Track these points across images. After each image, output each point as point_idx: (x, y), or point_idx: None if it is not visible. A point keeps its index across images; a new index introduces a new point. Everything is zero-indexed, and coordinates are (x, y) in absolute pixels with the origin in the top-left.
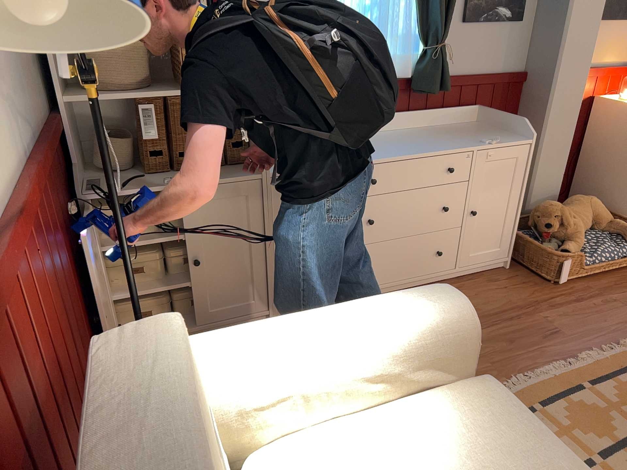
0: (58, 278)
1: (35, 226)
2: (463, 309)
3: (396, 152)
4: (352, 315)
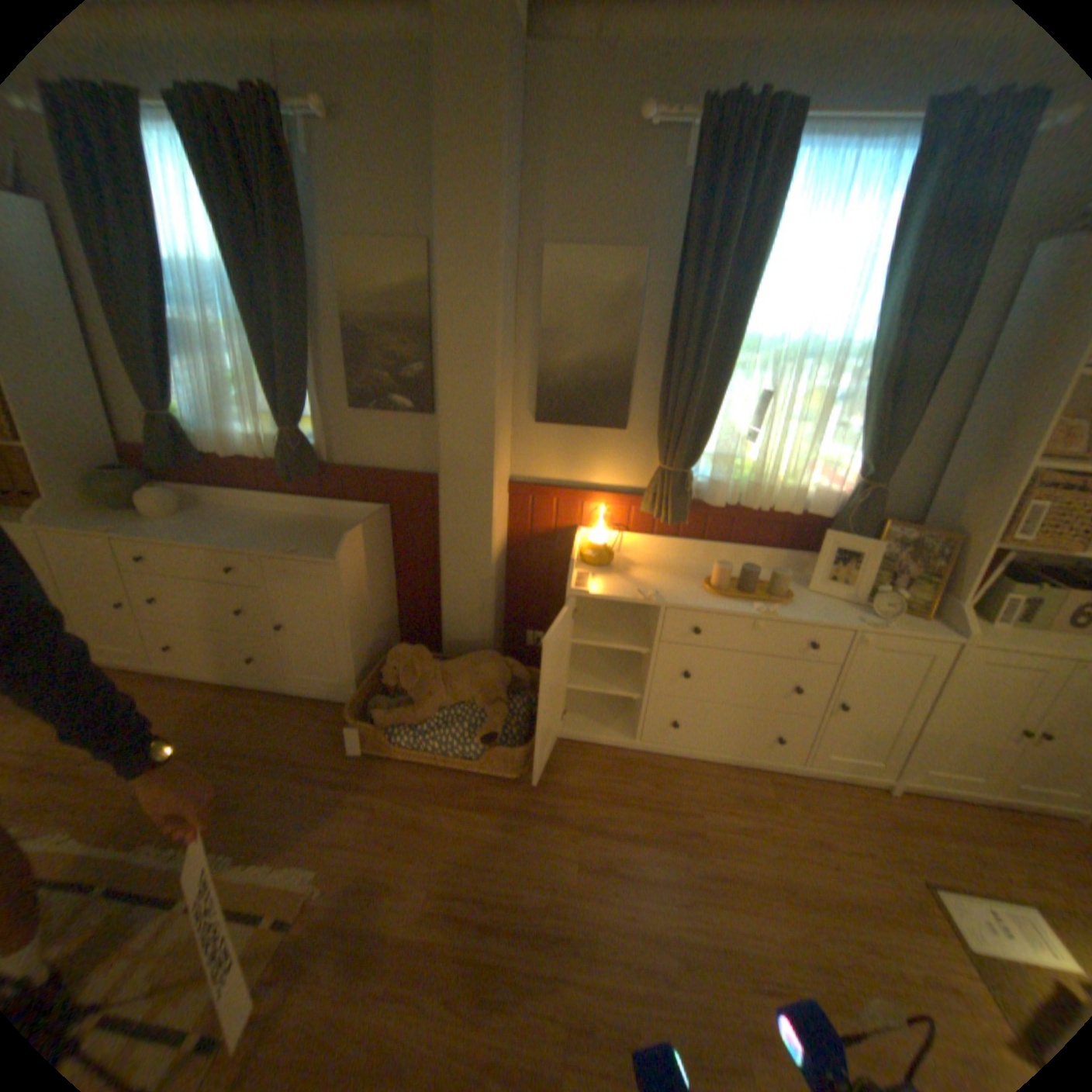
0: None
1: None
2: None
3: (180, 536)
4: None
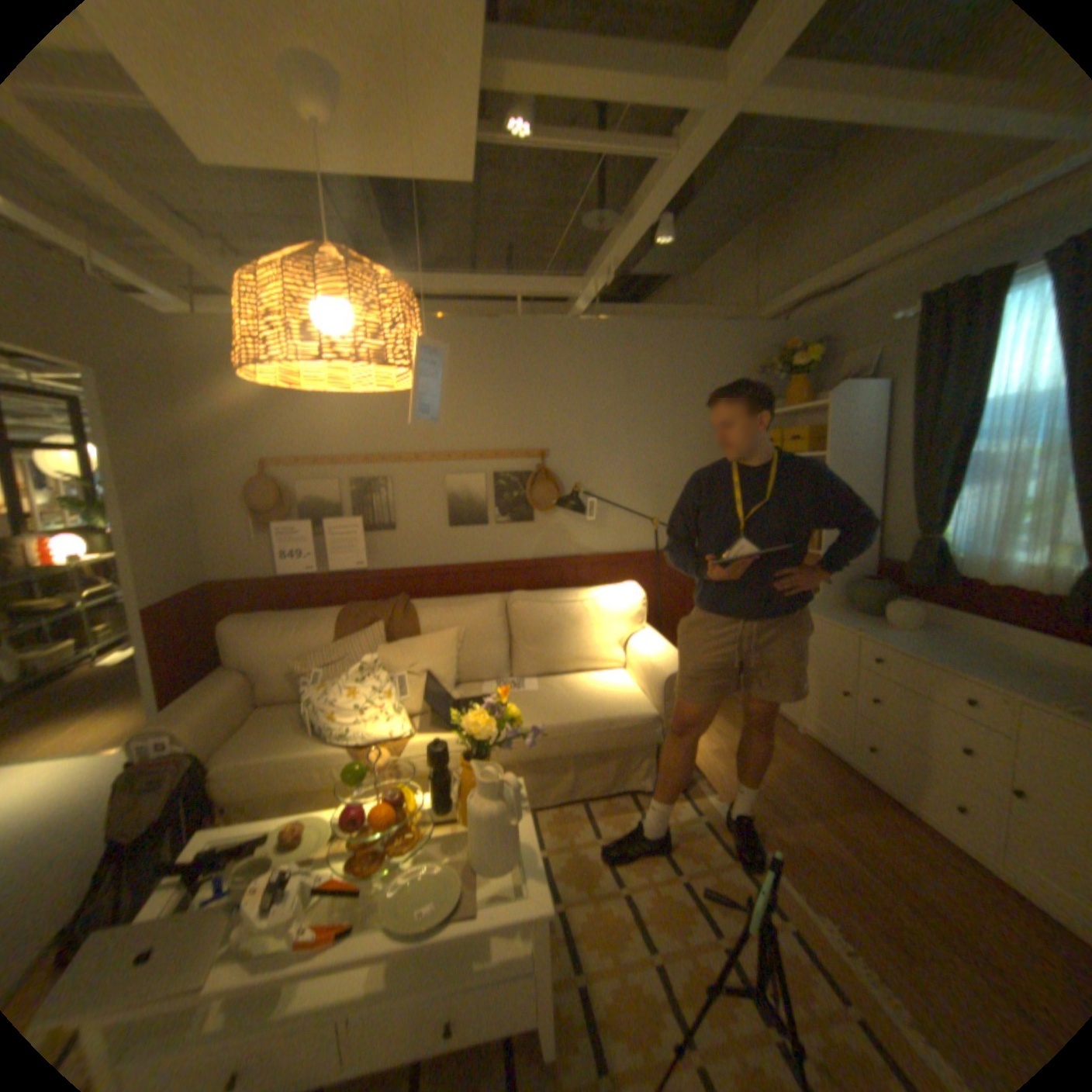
0: (666, 596)
1: (653, 569)
2: (670, 673)
3: (925, 652)
4: (658, 647)
